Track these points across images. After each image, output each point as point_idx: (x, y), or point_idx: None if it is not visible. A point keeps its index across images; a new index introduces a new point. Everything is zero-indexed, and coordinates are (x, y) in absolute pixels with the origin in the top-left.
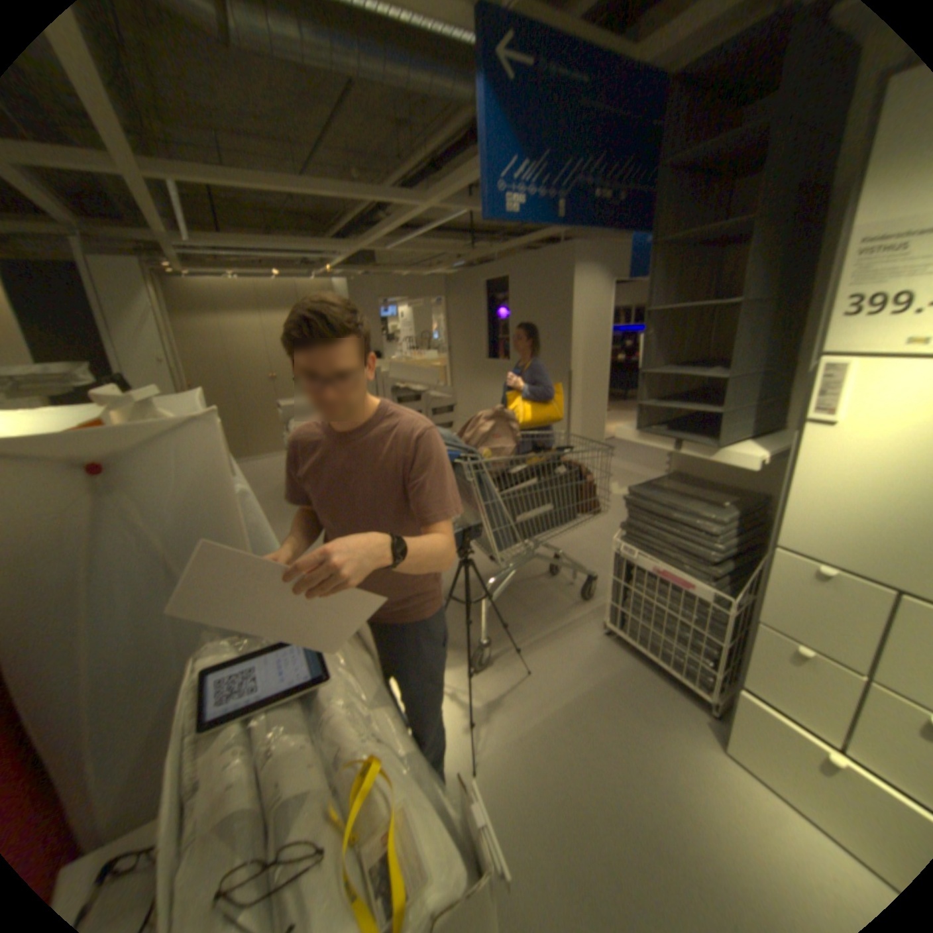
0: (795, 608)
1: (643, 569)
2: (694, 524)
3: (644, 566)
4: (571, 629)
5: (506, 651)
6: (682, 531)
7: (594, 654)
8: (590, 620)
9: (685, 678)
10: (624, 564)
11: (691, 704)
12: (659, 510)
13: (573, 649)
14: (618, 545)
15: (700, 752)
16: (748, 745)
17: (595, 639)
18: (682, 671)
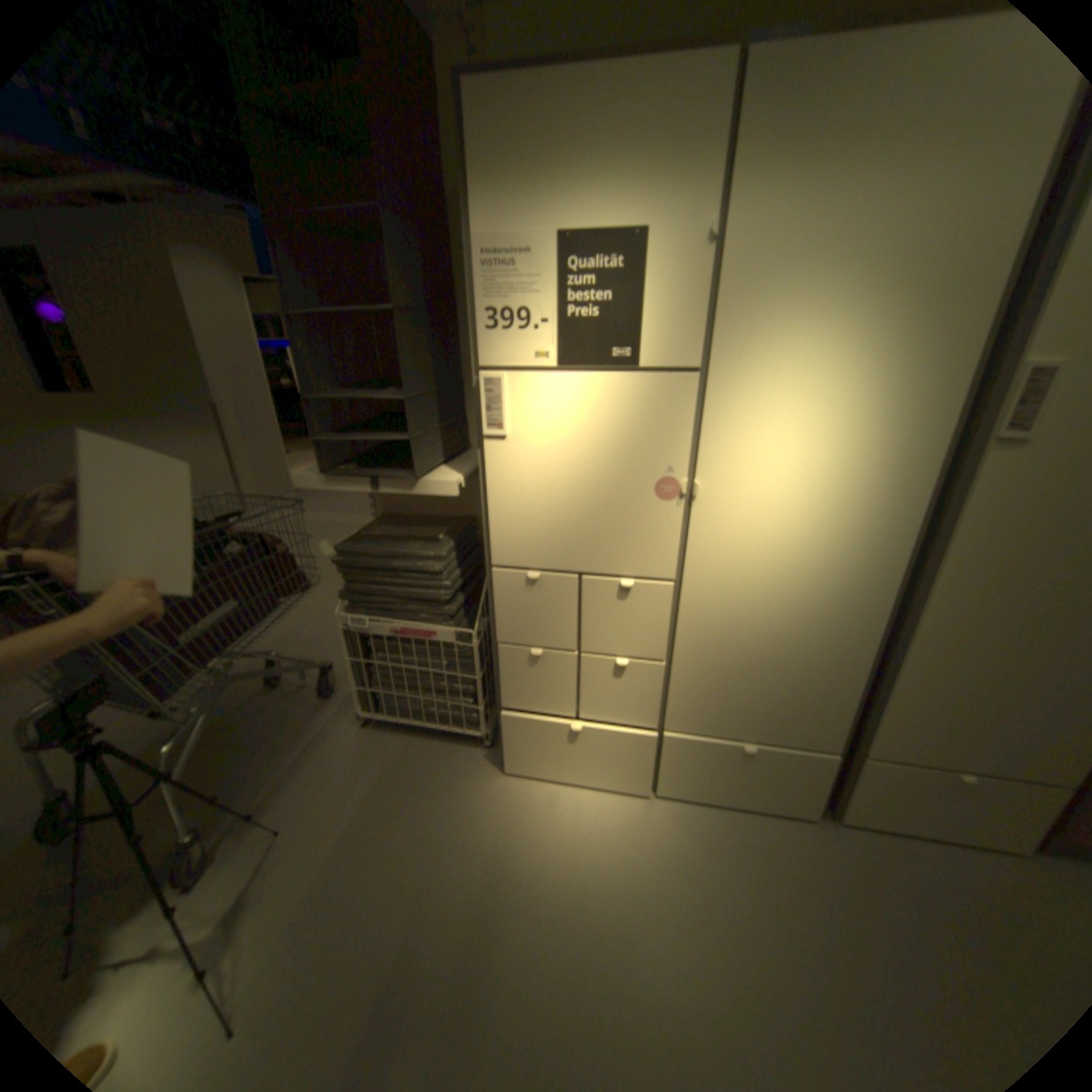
0: (518, 618)
1: (378, 636)
2: (415, 568)
3: (378, 632)
4: (316, 743)
5: (228, 828)
6: (406, 579)
7: (353, 757)
8: (337, 719)
9: (451, 727)
10: (355, 639)
11: (463, 748)
12: (375, 564)
13: (325, 768)
14: (342, 620)
15: (482, 789)
16: (516, 756)
17: (349, 738)
18: (447, 722)
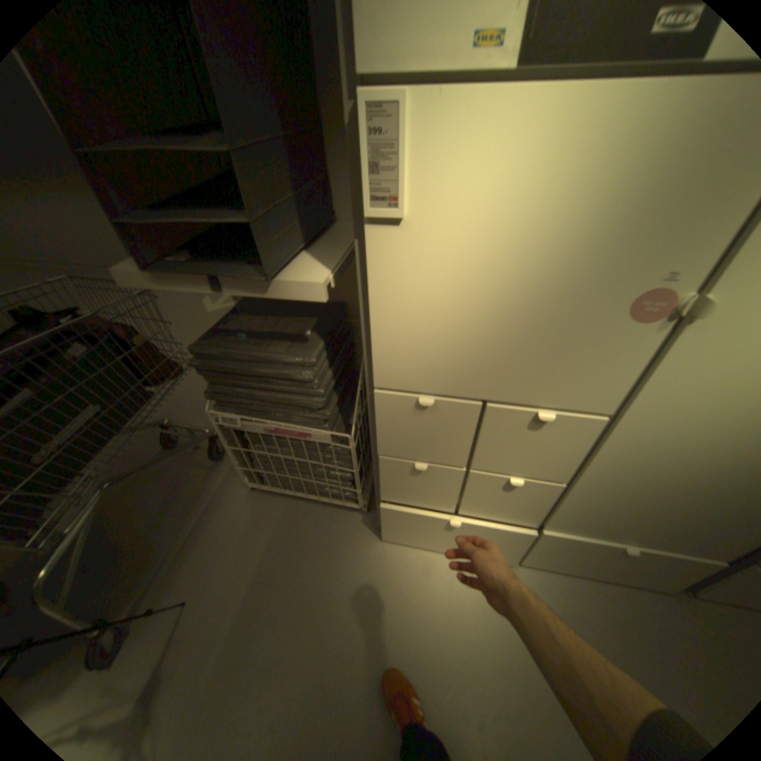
0: (402, 436)
1: (253, 430)
2: (282, 375)
3: (252, 429)
4: (213, 506)
5: (141, 596)
6: (273, 384)
7: (246, 521)
8: (230, 481)
9: (331, 499)
10: (231, 431)
11: (343, 511)
12: (237, 369)
13: (222, 532)
14: (214, 416)
15: (363, 554)
16: (392, 530)
17: (242, 501)
18: (327, 495)
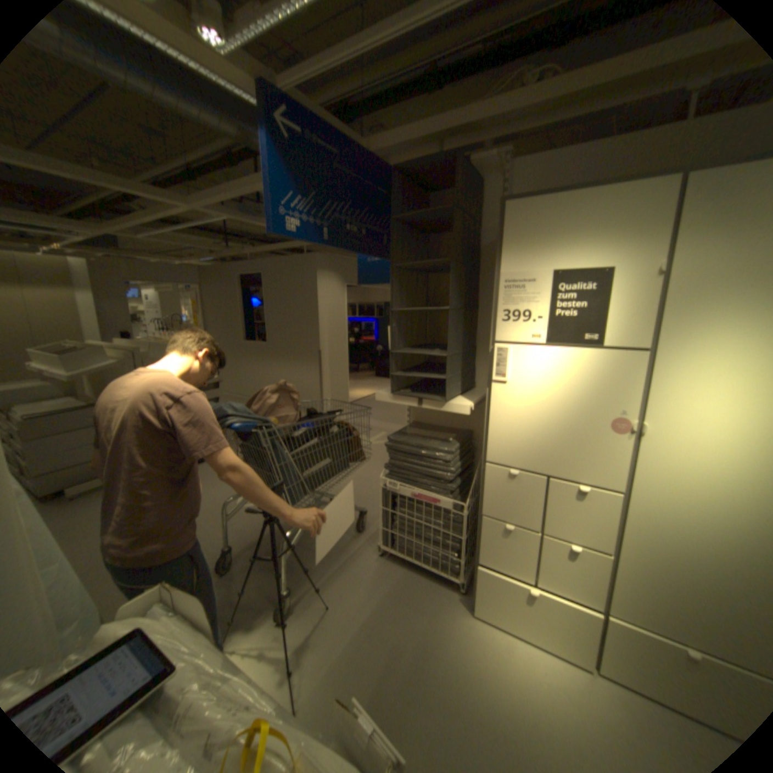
0: (500, 501)
1: (403, 497)
2: (434, 457)
3: (403, 494)
4: (352, 560)
5: (302, 597)
6: (427, 463)
7: (374, 575)
8: (366, 548)
9: (440, 572)
10: (388, 496)
11: (446, 590)
12: (410, 451)
13: (357, 577)
14: (384, 482)
15: (458, 623)
16: (485, 606)
17: (372, 563)
18: (437, 567)
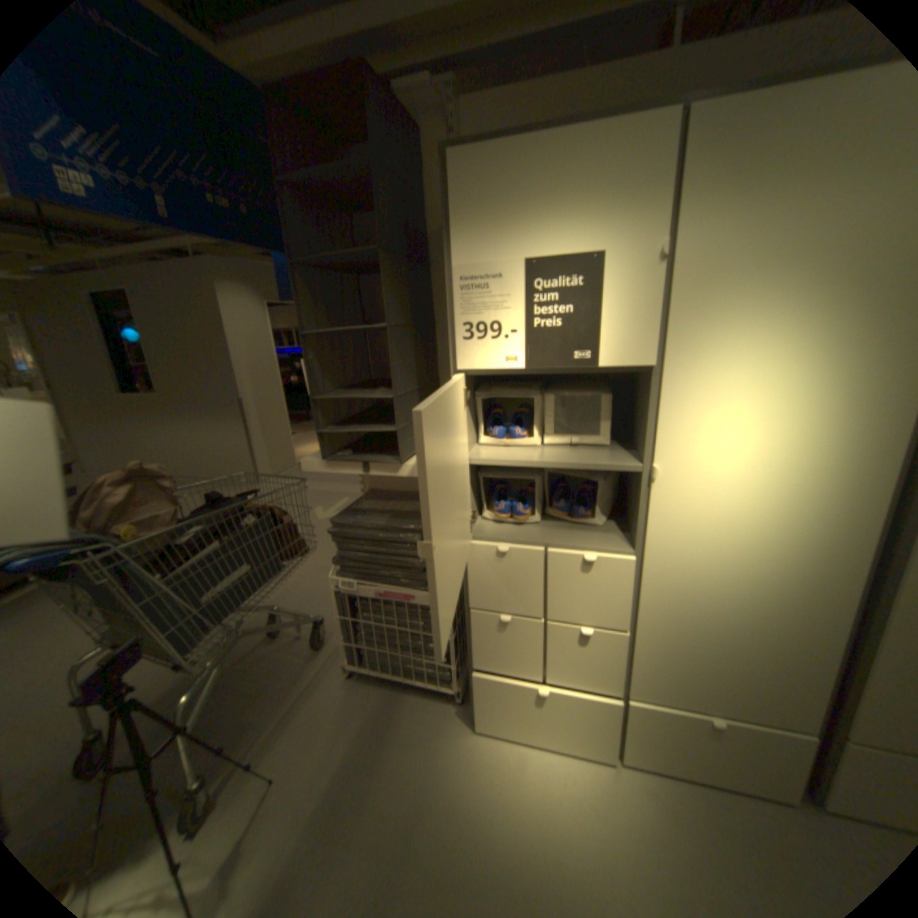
0: (488, 587)
1: (363, 598)
2: (397, 539)
3: (363, 595)
4: (306, 694)
5: (228, 775)
6: (389, 549)
7: (338, 709)
8: (325, 671)
9: (426, 685)
10: (344, 600)
11: (436, 705)
12: (363, 536)
13: (313, 719)
14: (334, 583)
15: (455, 748)
16: (485, 717)
17: (335, 691)
18: (422, 679)
